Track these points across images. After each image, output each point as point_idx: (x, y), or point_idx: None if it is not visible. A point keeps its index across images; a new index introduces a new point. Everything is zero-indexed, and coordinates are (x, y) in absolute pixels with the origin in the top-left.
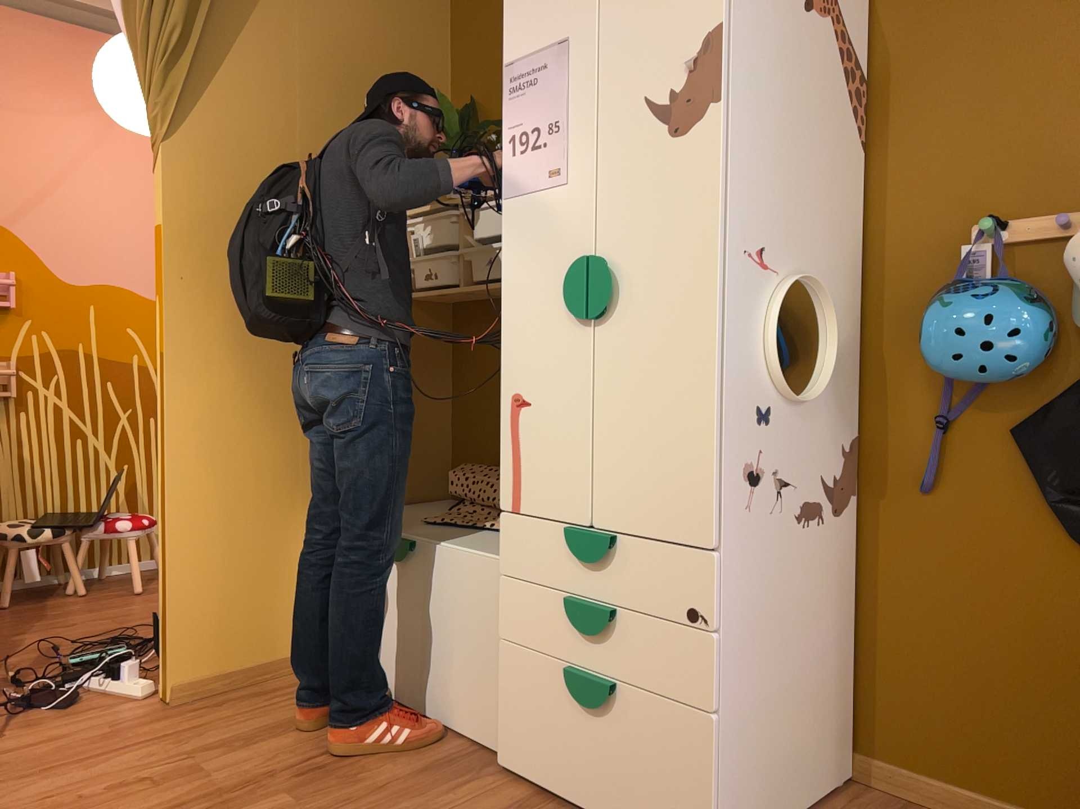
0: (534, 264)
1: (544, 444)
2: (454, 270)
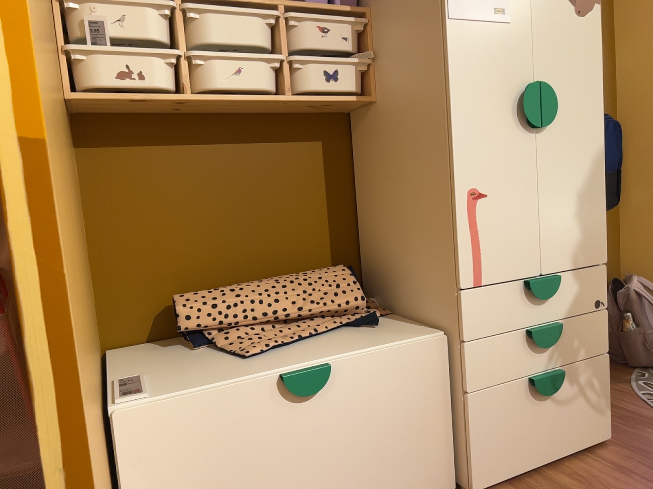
0: (484, 82)
1: (503, 225)
2: (165, 75)
